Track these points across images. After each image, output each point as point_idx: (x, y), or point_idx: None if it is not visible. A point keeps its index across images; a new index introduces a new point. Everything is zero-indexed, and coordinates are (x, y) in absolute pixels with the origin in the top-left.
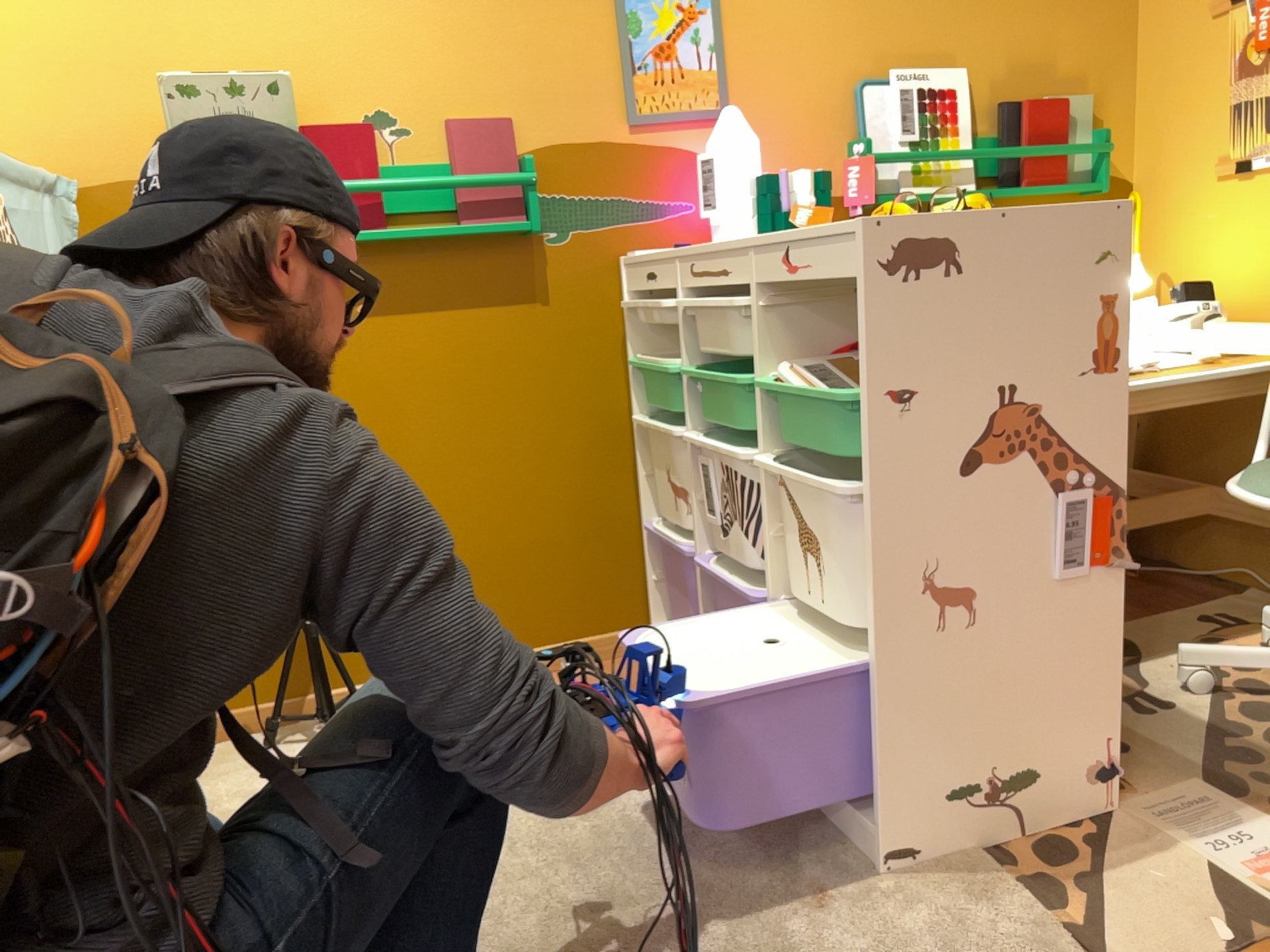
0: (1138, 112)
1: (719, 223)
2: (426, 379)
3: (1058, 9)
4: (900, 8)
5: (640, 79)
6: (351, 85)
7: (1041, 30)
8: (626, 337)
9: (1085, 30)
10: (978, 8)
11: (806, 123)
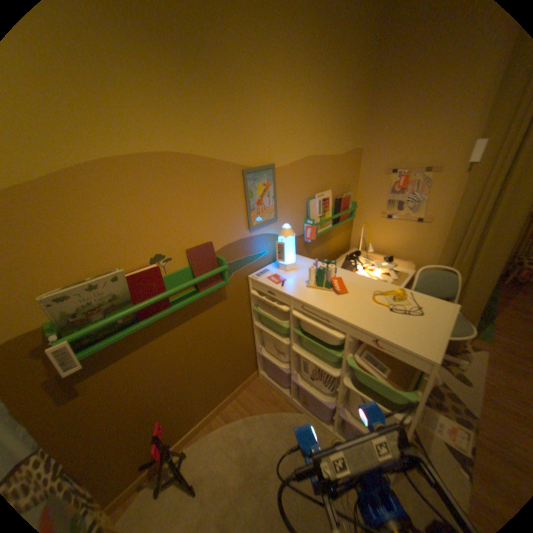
0: (358, 192)
1: (283, 262)
2: (189, 344)
3: (348, 166)
4: (318, 172)
5: (253, 213)
6: (141, 246)
7: (344, 173)
8: (250, 299)
9: (352, 171)
10: (333, 169)
11: (295, 215)
